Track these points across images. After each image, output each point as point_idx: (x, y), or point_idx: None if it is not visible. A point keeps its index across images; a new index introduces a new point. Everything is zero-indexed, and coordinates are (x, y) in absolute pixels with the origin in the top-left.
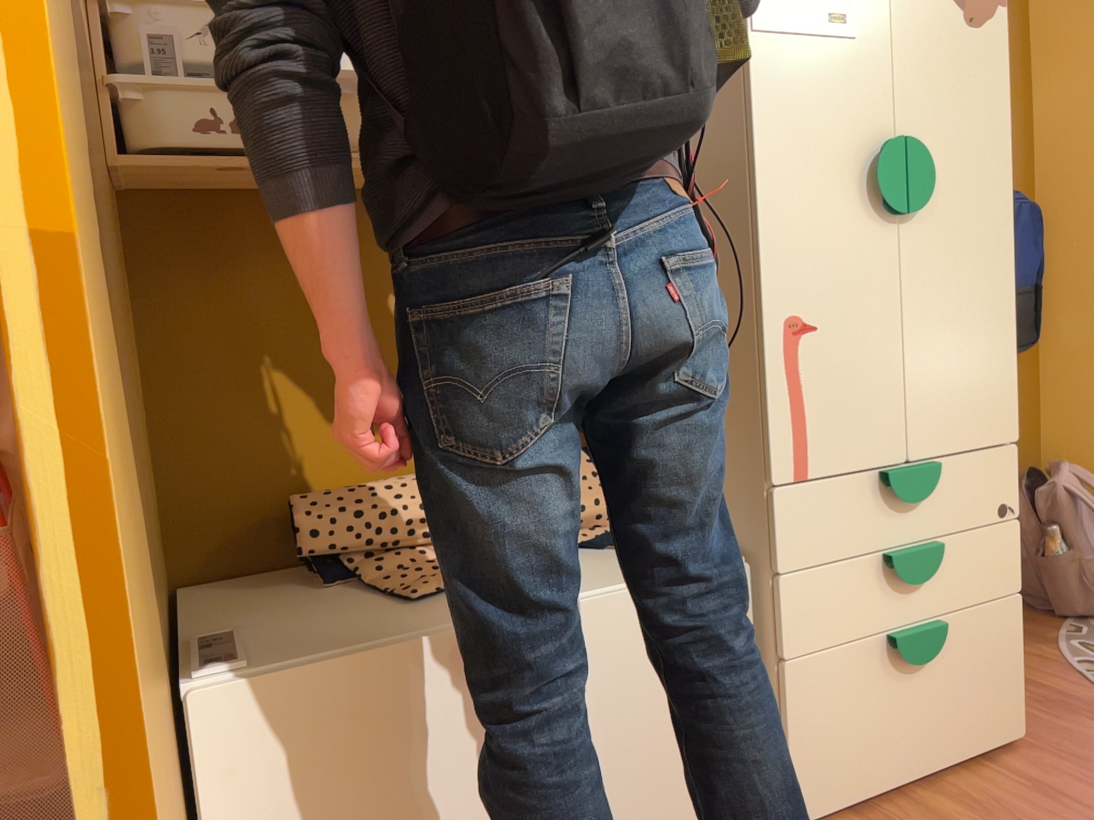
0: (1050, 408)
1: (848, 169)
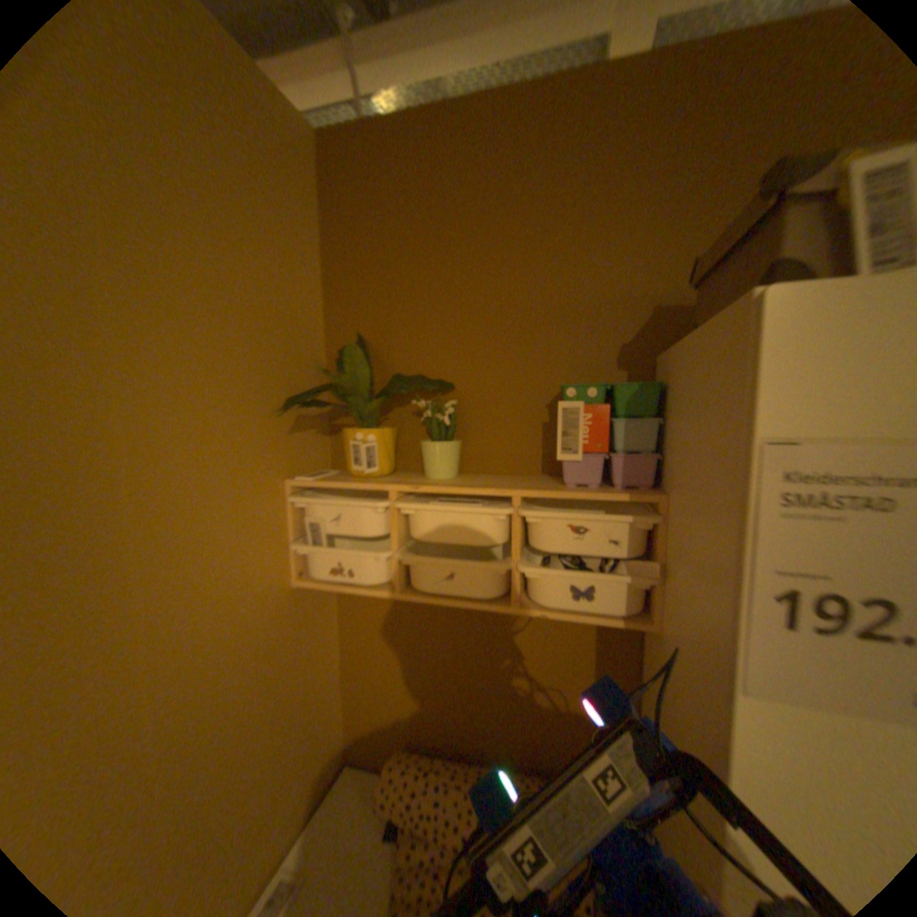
0: None
1: None
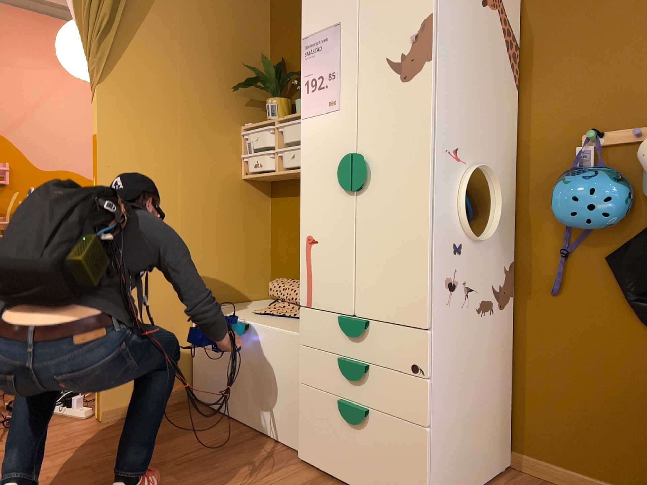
0: None
1: (333, 170)
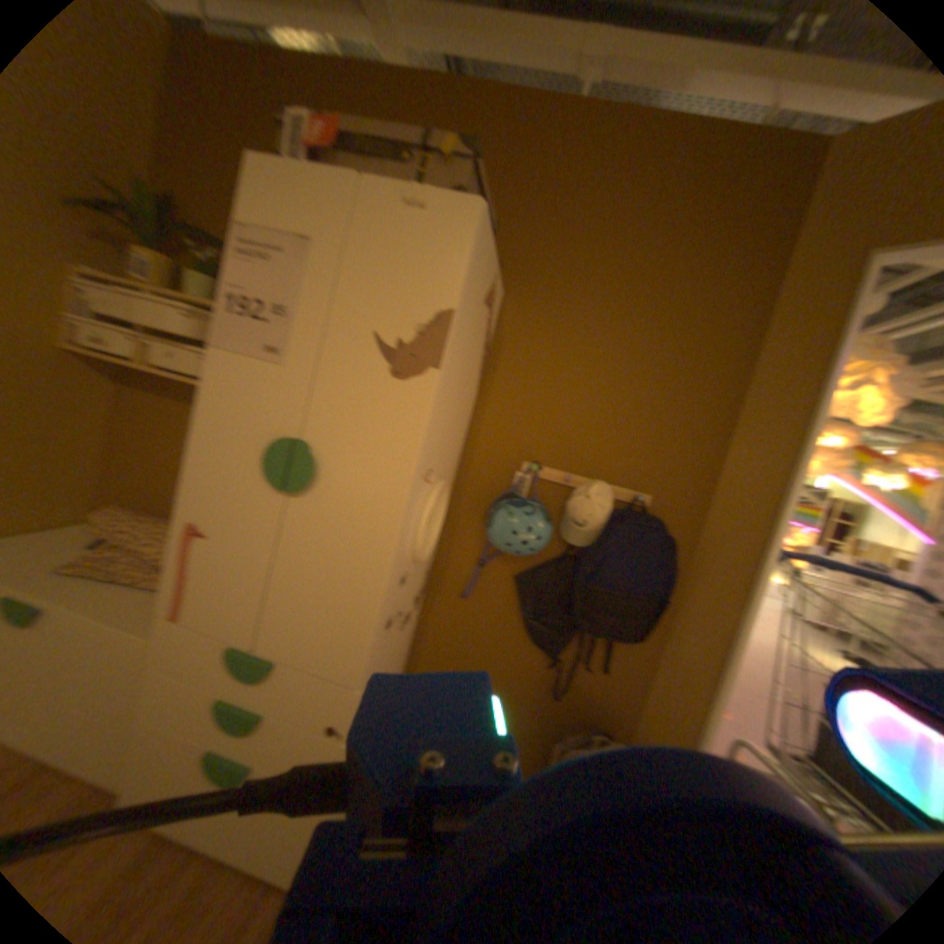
0: (653, 705)
1: (251, 448)
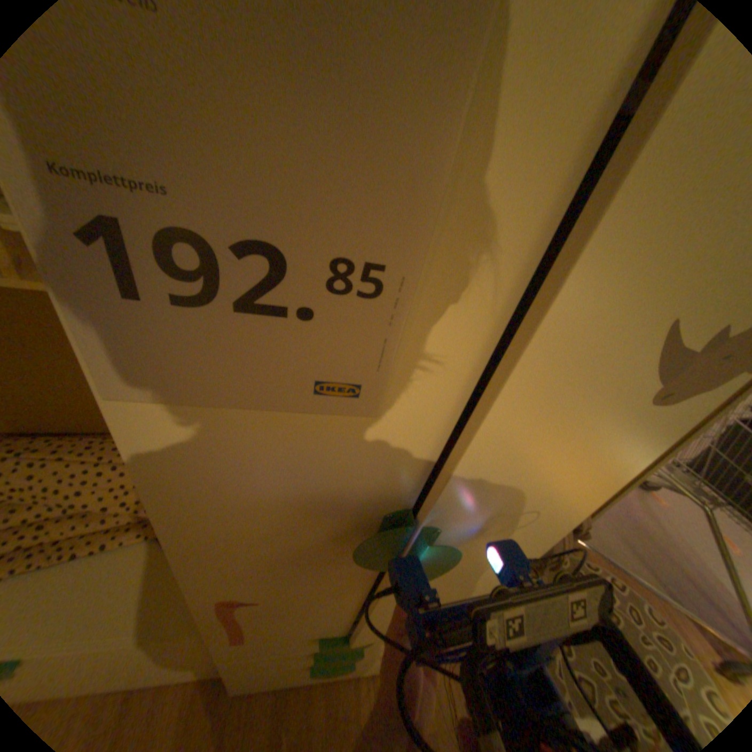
0: None
1: (321, 528)
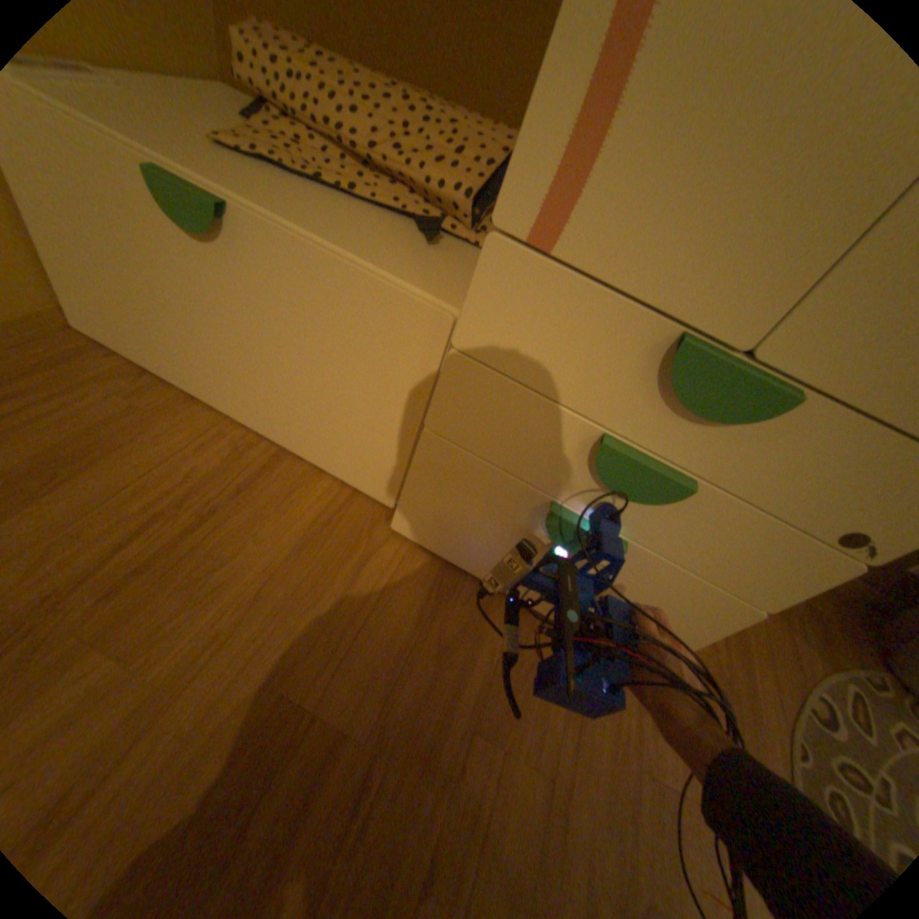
0: None
1: None
